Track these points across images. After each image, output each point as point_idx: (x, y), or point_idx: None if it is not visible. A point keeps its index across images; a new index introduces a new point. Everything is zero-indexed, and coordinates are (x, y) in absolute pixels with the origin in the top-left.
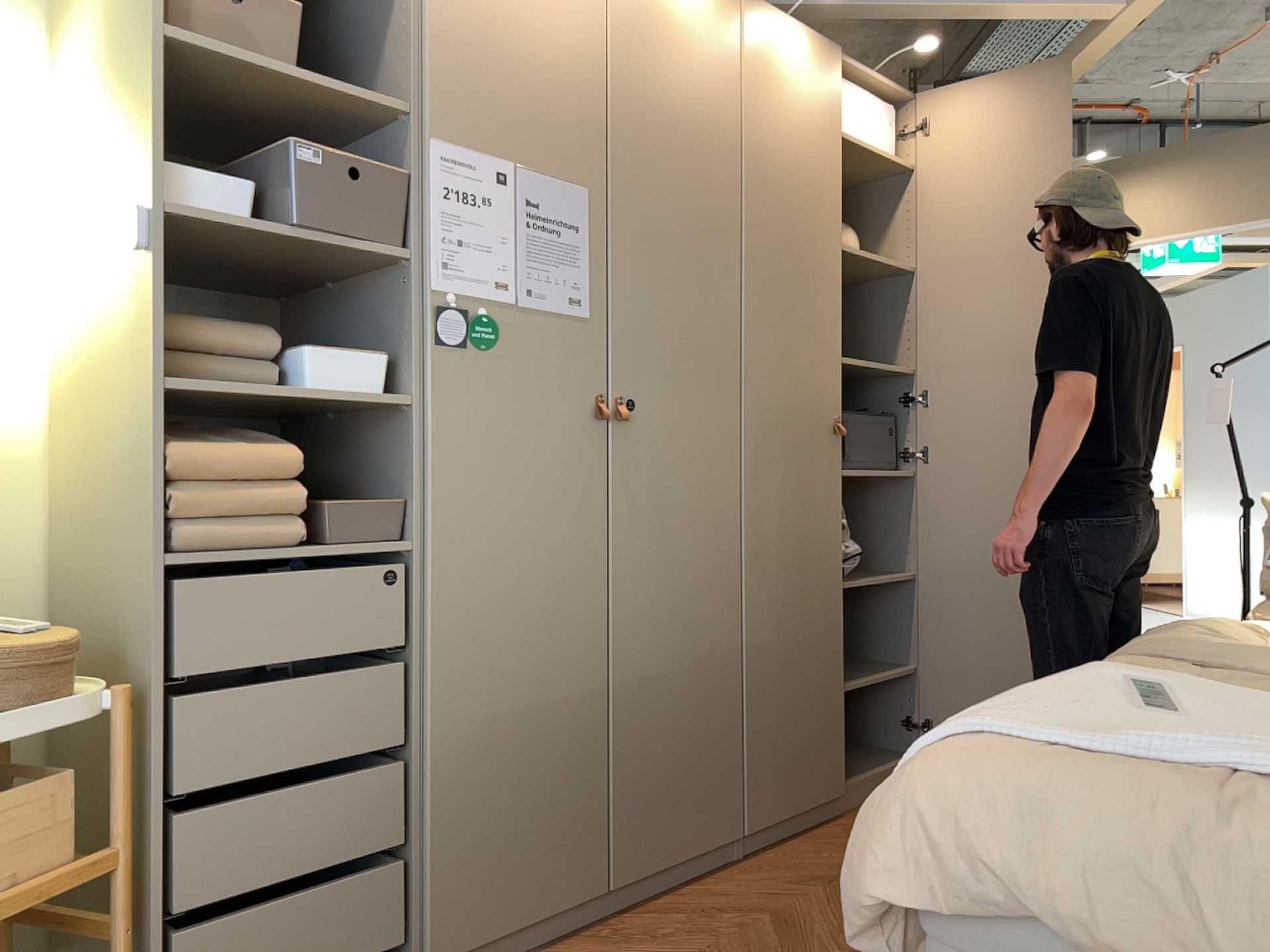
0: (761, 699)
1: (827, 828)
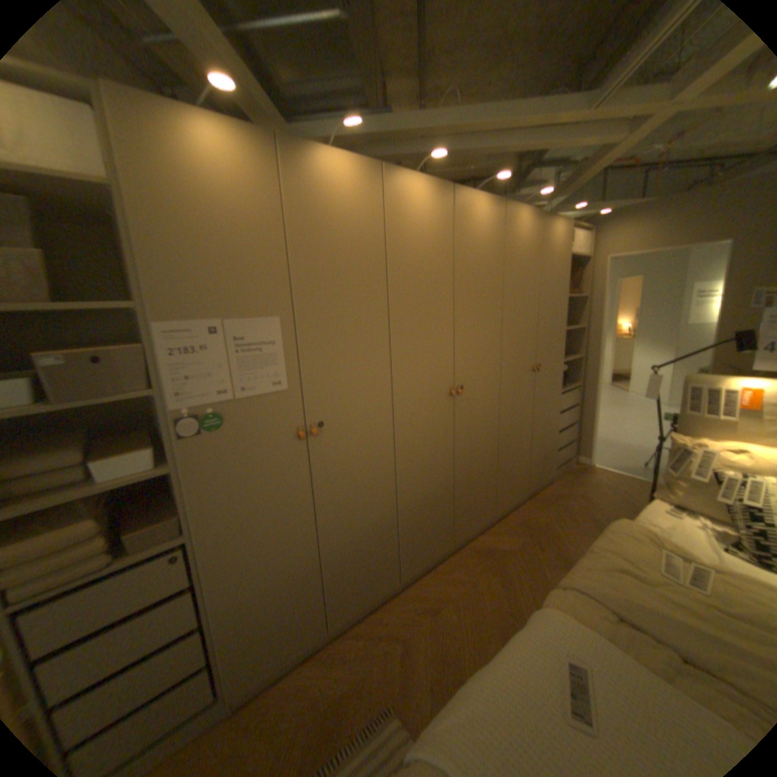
0: (407, 528)
1: (443, 566)
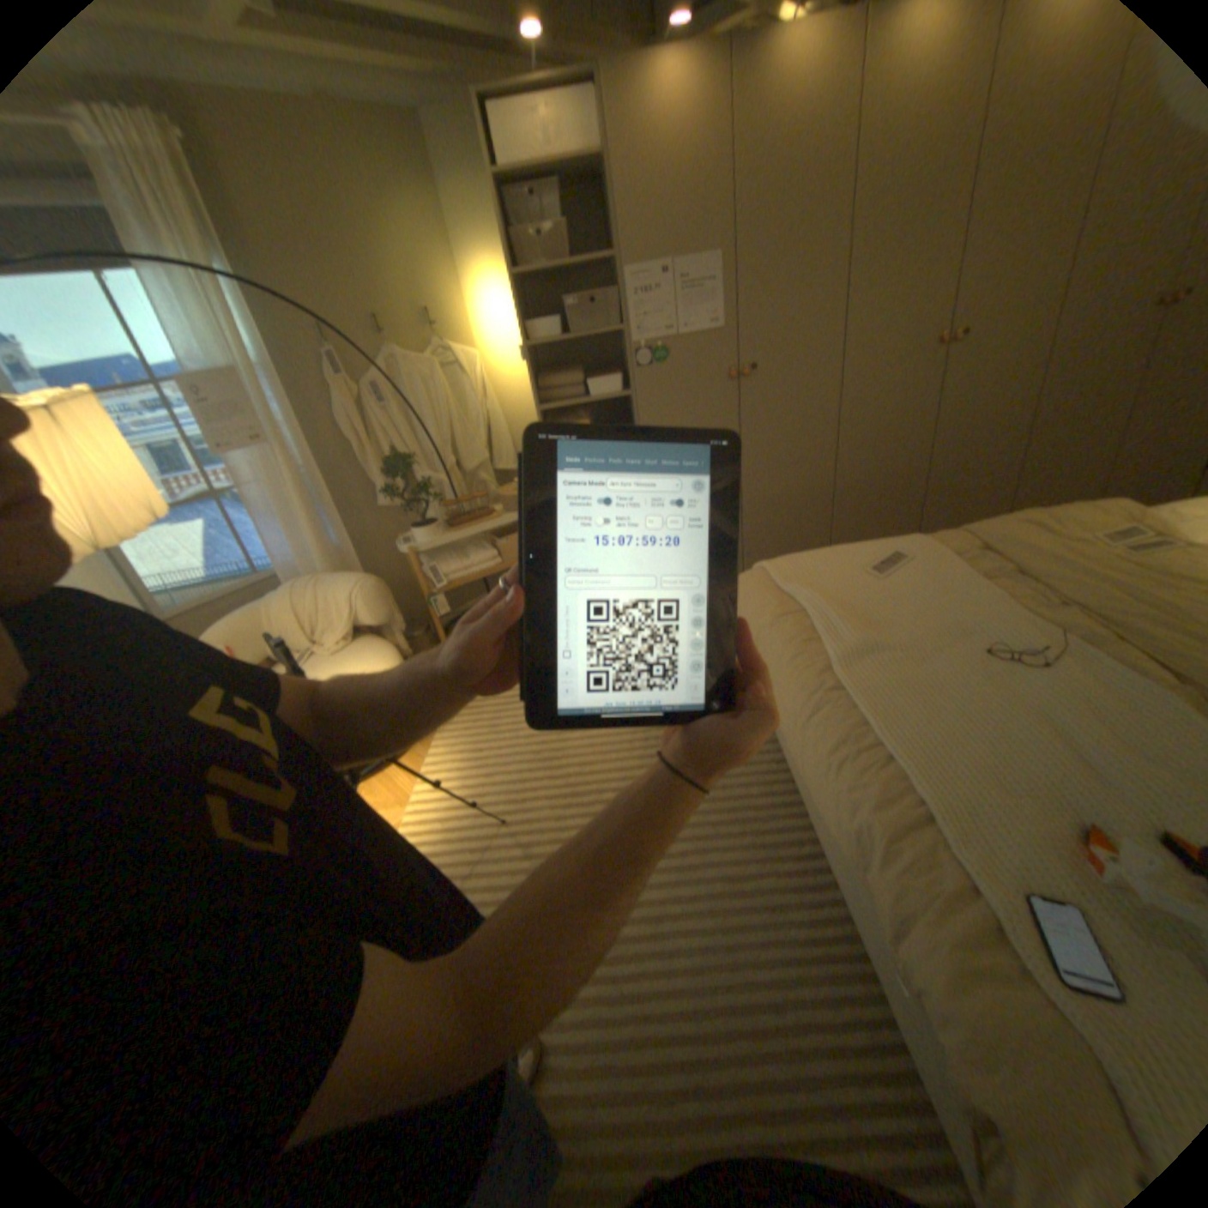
0: (844, 506)
1: None
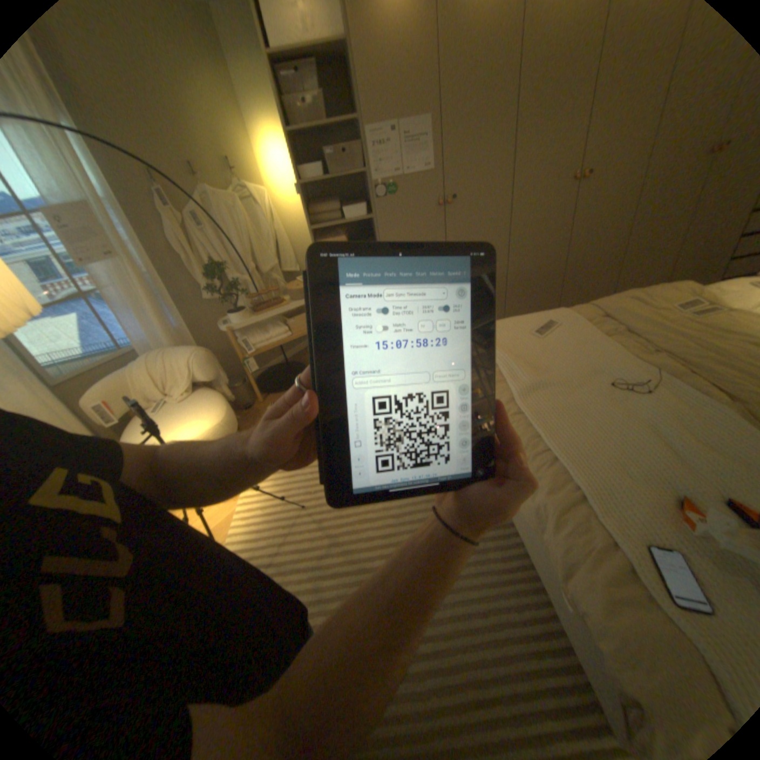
0: (513, 290)
1: None
